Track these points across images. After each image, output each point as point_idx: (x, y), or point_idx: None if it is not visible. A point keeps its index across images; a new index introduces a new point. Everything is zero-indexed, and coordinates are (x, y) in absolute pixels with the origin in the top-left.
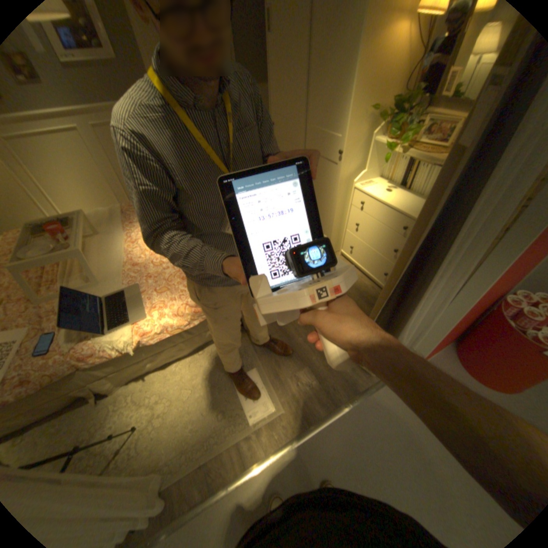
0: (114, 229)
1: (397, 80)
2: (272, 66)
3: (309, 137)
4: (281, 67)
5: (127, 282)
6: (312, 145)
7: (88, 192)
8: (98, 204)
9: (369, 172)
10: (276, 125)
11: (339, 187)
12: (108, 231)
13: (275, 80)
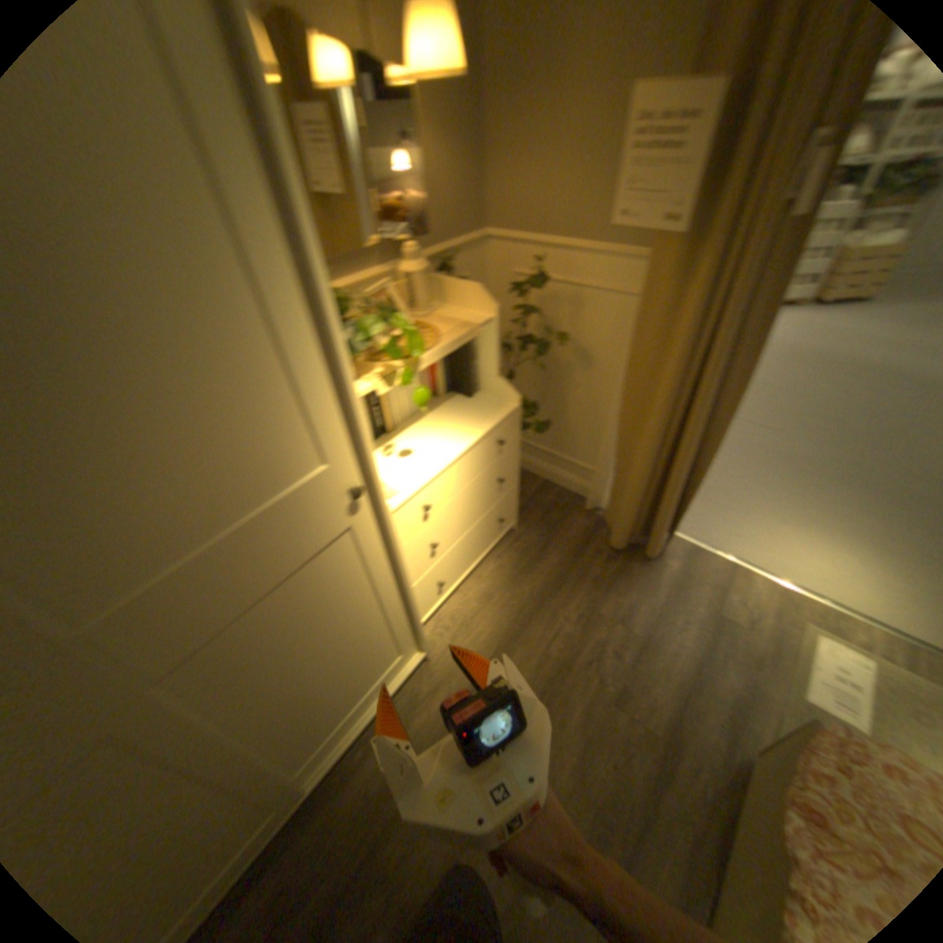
0: None
1: None
2: None
3: (161, 629)
4: None
5: None
6: (205, 621)
7: None
8: None
9: None
10: None
11: (399, 544)
12: None
13: None
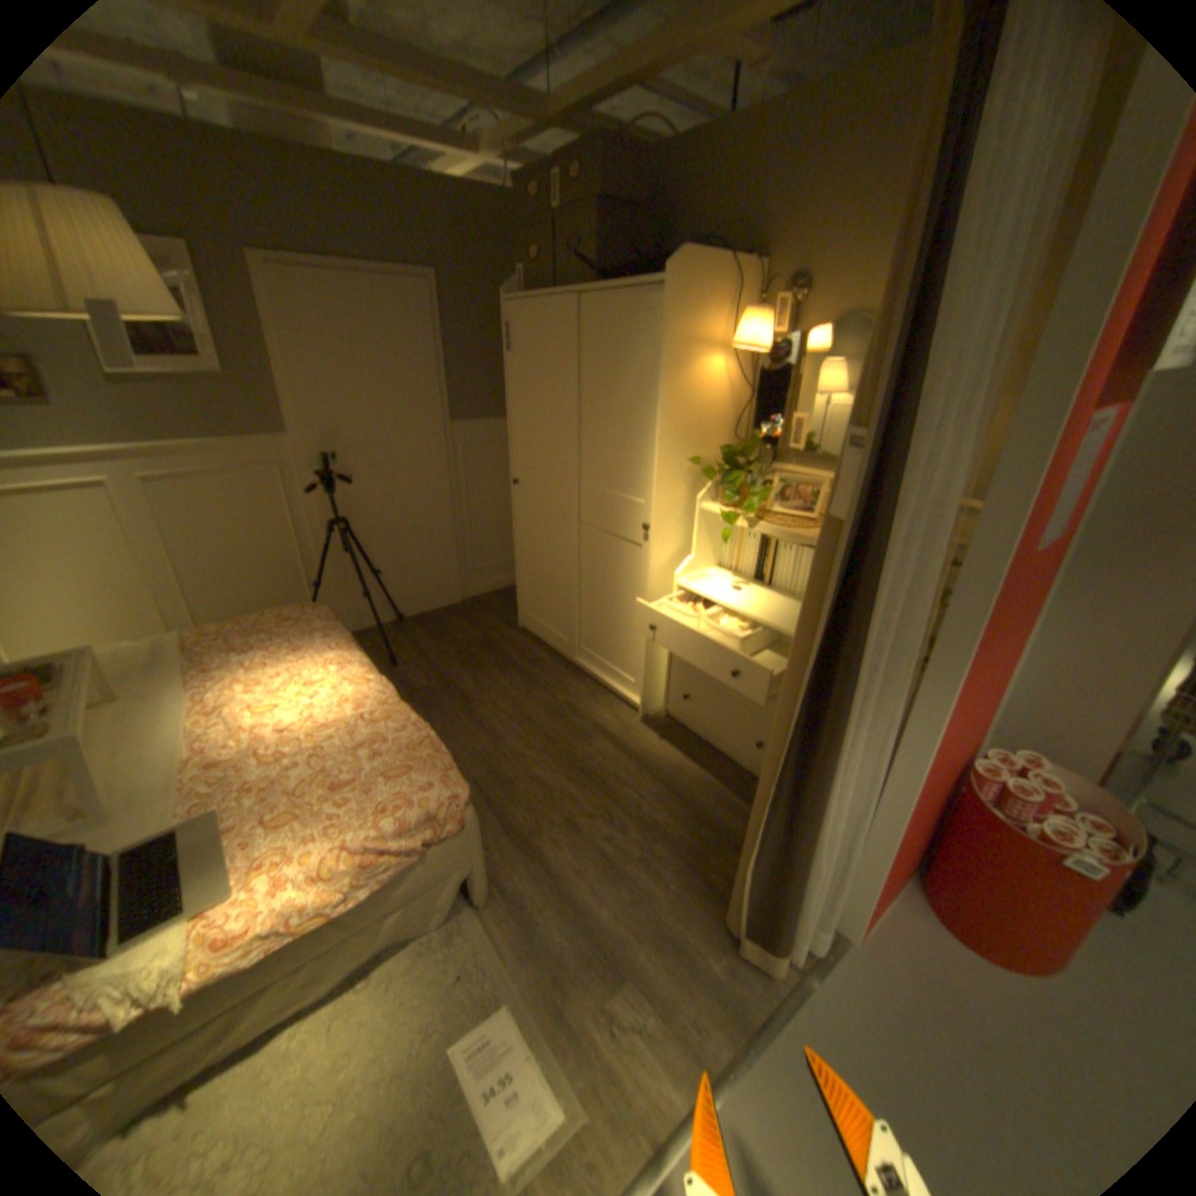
0: (161, 686)
1: (721, 426)
2: (515, 396)
3: (588, 504)
4: (531, 399)
5: (189, 807)
6: (594, 517)
7: (97, 609)
8: (116, 634)
9: (699, 560)
10: (524, 483)
11: (650, 585)
12: (145, 693)
13: (521, 417)
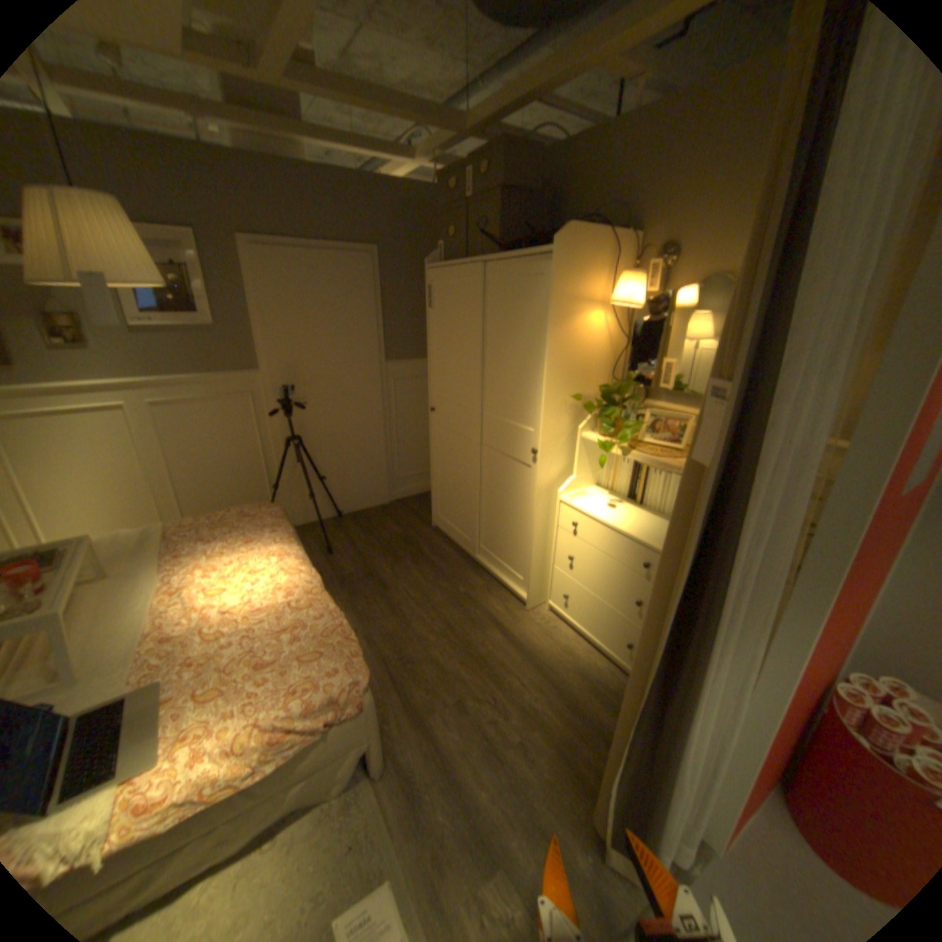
0: (141, 568)
1: (601, 368)
2: (434, 342)
3: (488, 429)
4: (446, 344)
5: (141, 676)
6: (493, 440)
7: (111, 500)
8: (123, 520)
9: (580, 478)
10: (439, 410)
11: (537, 499)
12: (128, 572)
13: (438, 358)
